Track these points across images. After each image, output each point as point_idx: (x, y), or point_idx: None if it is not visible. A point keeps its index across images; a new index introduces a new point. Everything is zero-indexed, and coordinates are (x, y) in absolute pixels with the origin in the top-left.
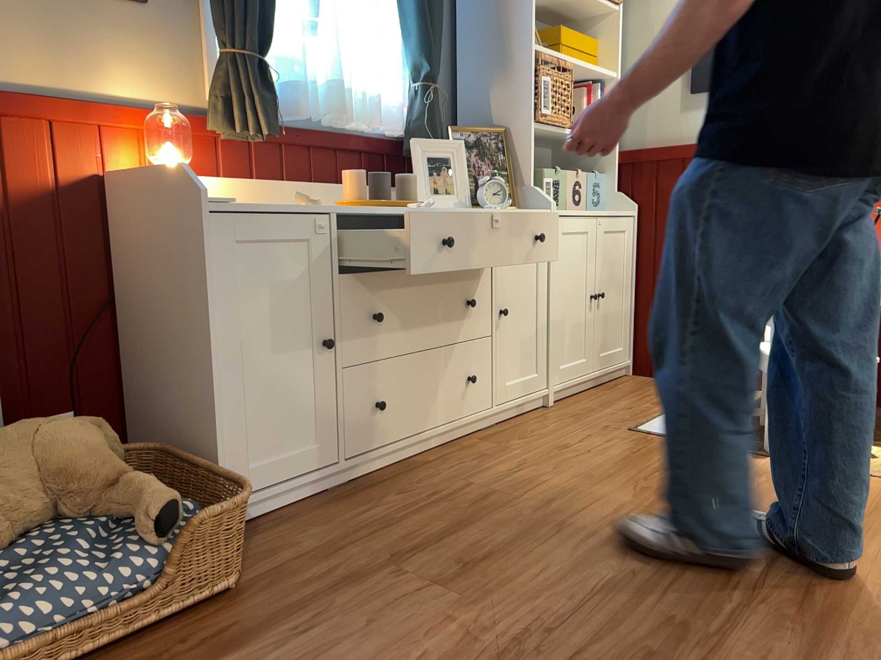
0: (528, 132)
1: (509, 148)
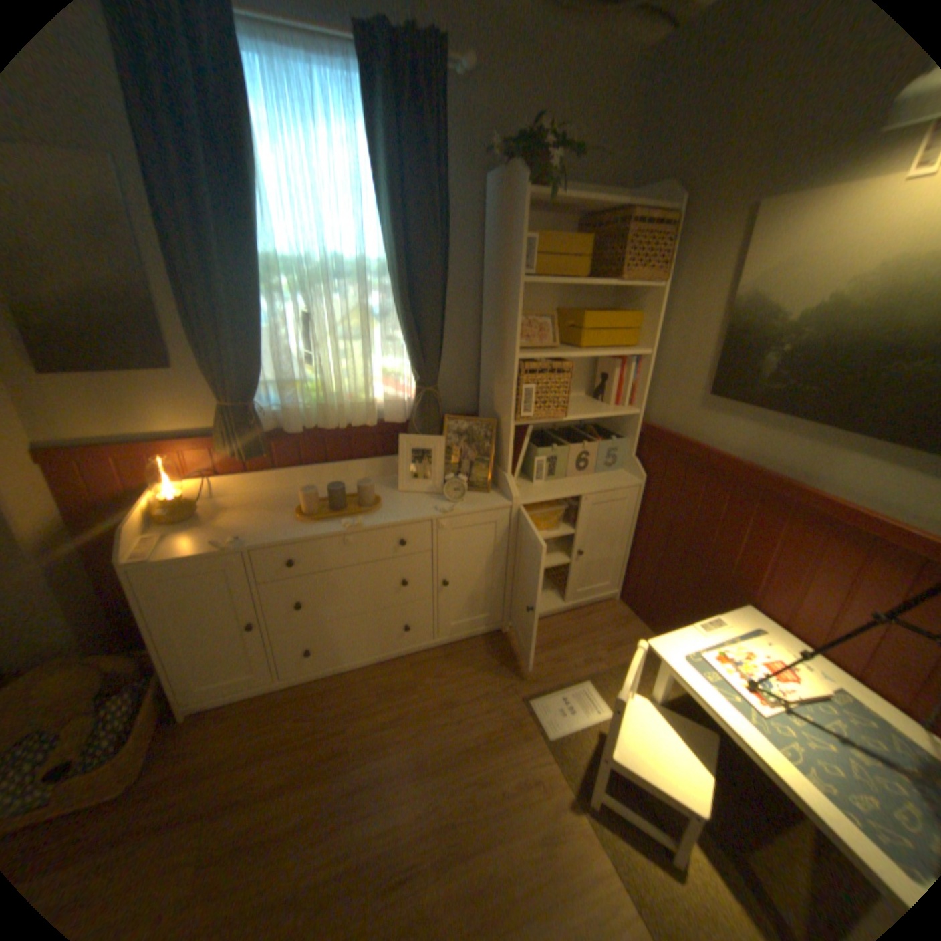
0: (508, 431)
1: (499, 436)
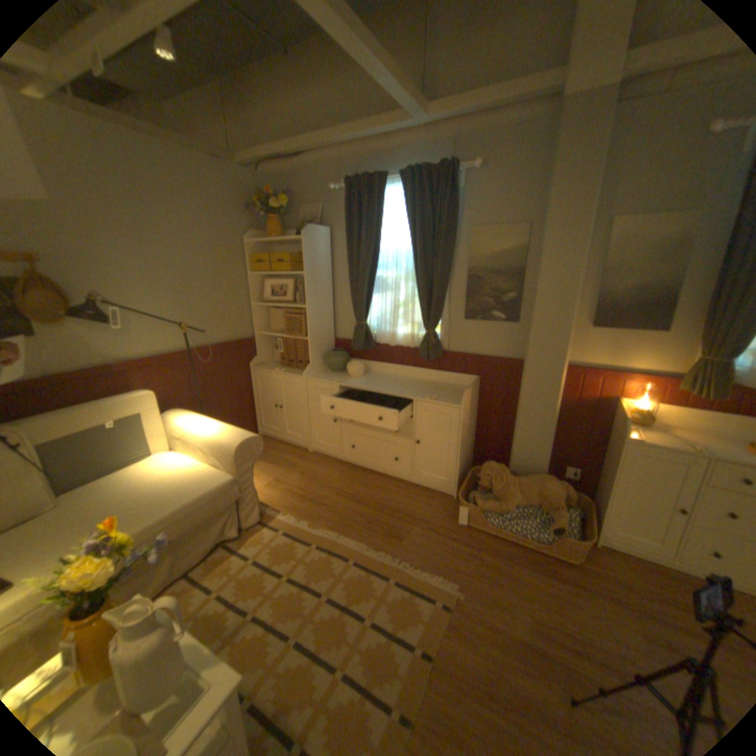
0: None
1: None
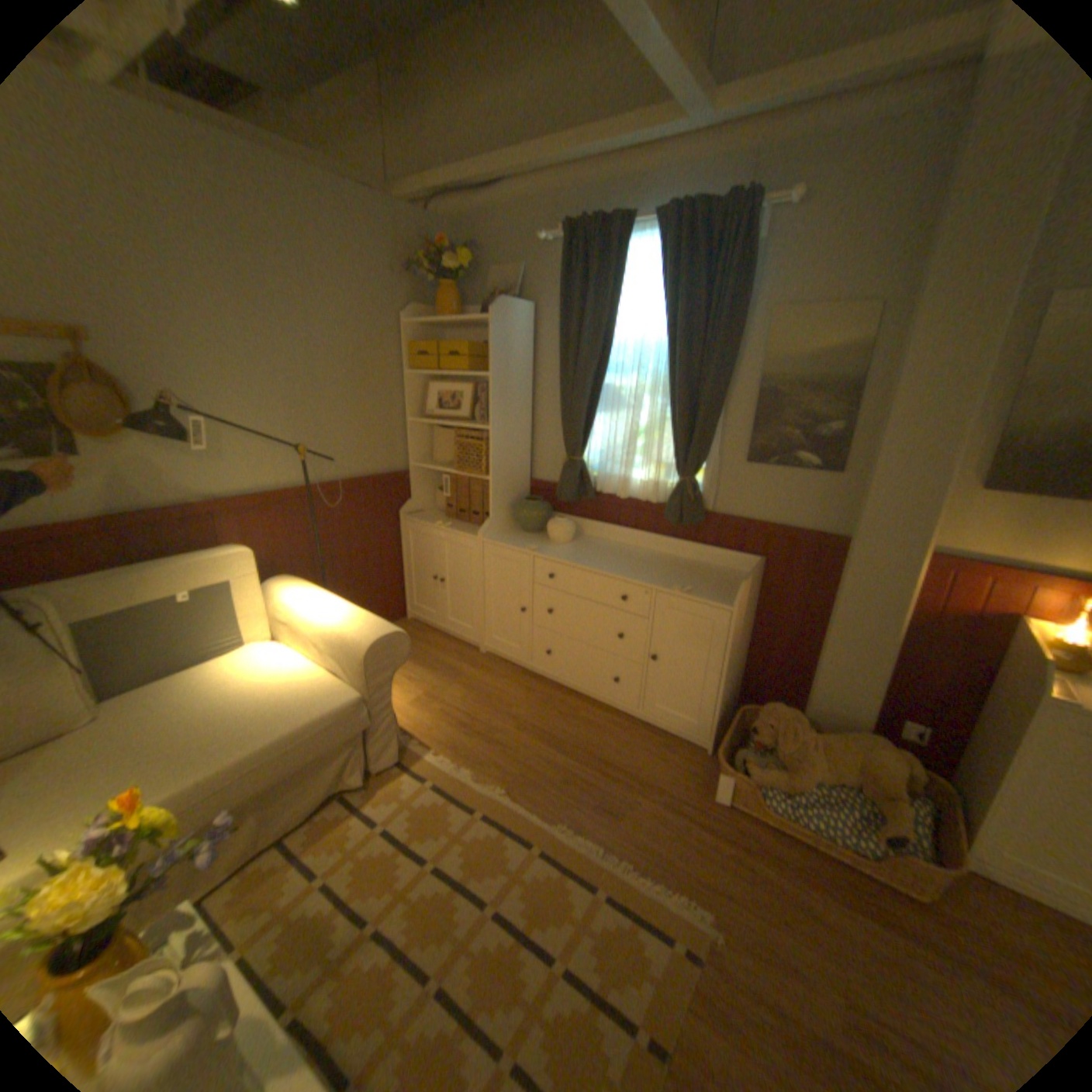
0: None
1: None
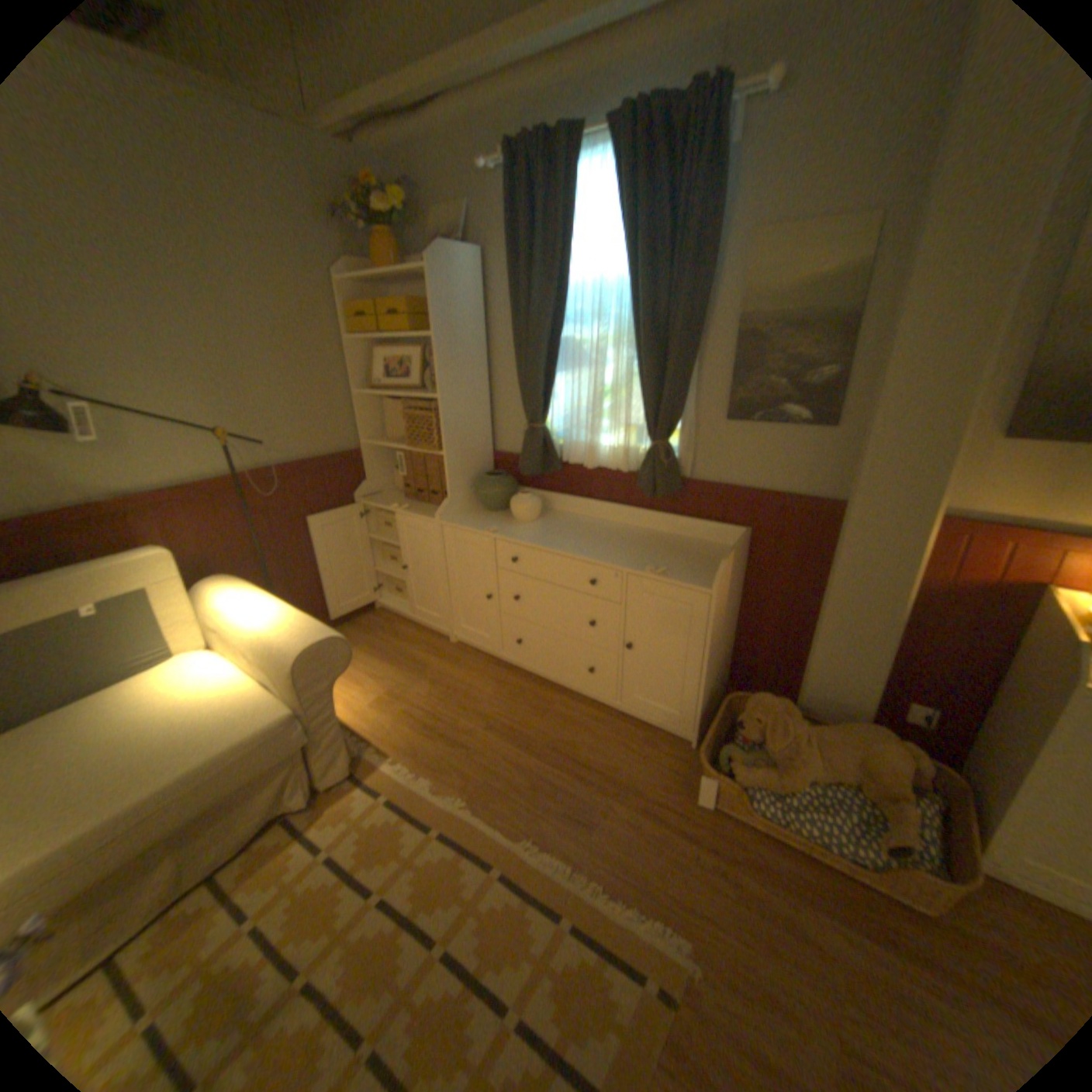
0: None
1: None
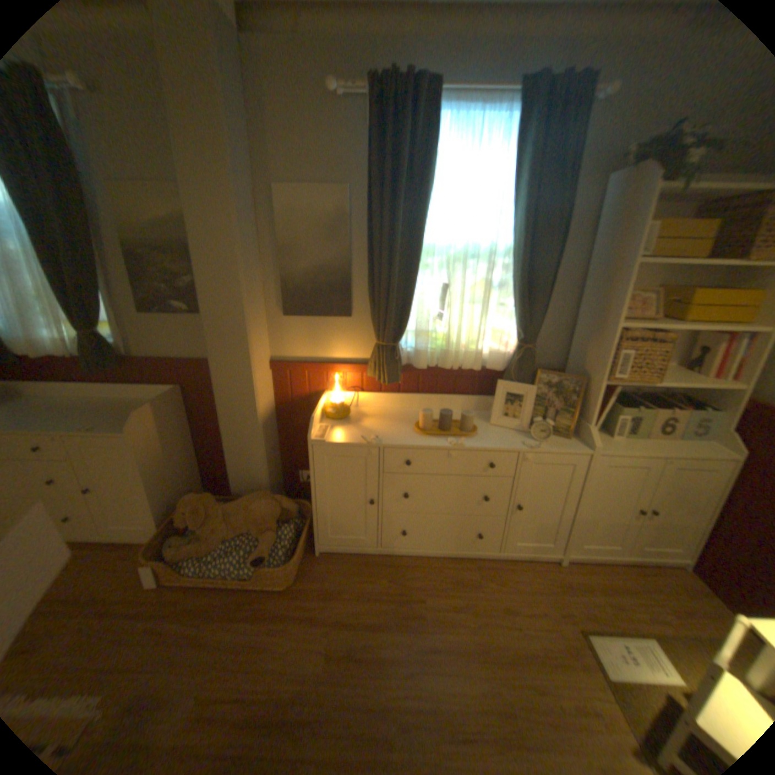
0: (600, 389)
1: (587, 392)
